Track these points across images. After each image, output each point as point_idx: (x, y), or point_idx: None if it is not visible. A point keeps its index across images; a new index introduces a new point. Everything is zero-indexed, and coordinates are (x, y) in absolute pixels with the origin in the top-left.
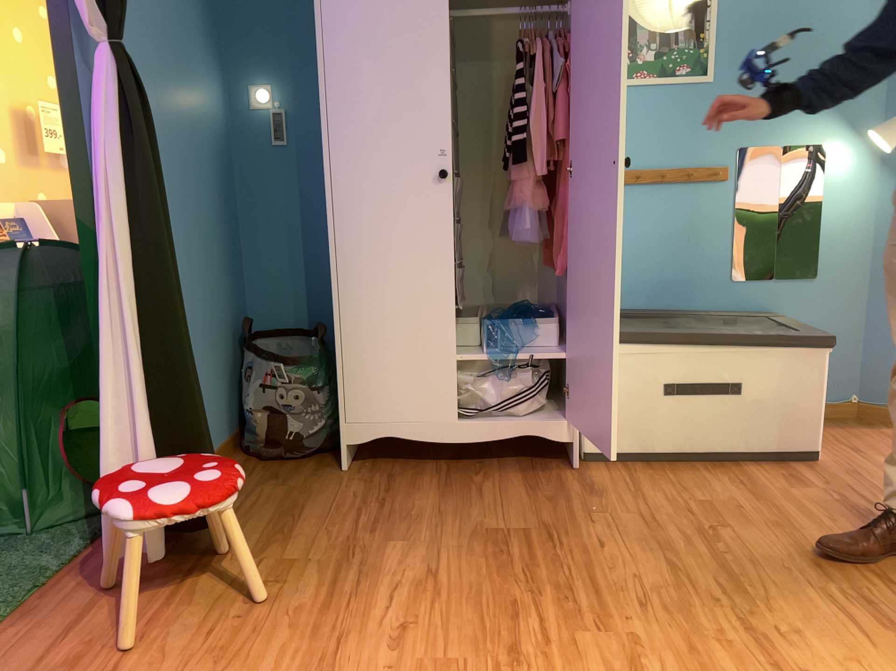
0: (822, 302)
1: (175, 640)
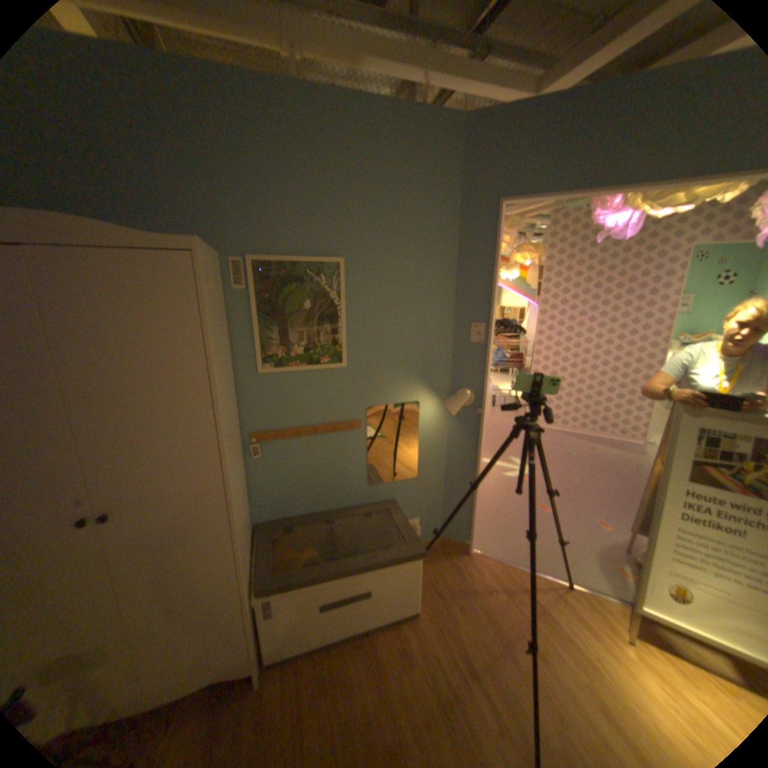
0: (420, 489)
1: None
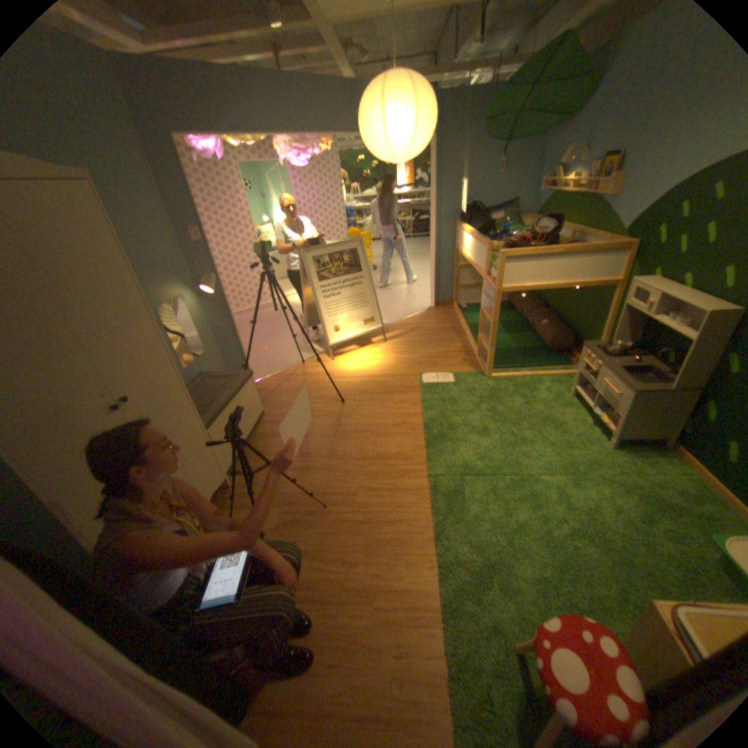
0: (209, 359)
1: (334, 684)
